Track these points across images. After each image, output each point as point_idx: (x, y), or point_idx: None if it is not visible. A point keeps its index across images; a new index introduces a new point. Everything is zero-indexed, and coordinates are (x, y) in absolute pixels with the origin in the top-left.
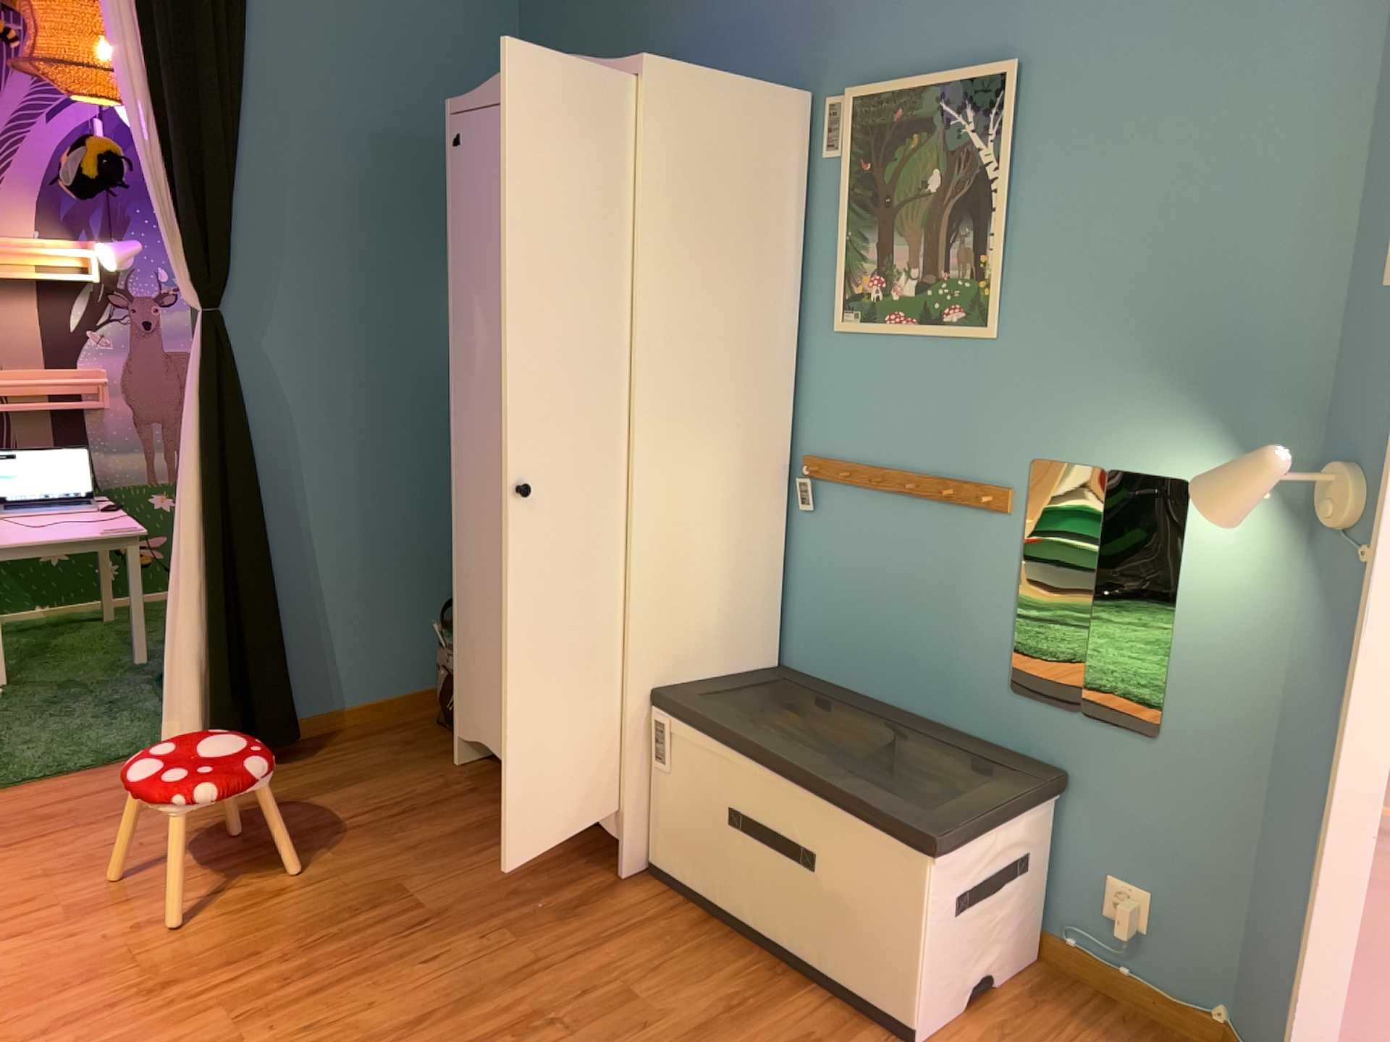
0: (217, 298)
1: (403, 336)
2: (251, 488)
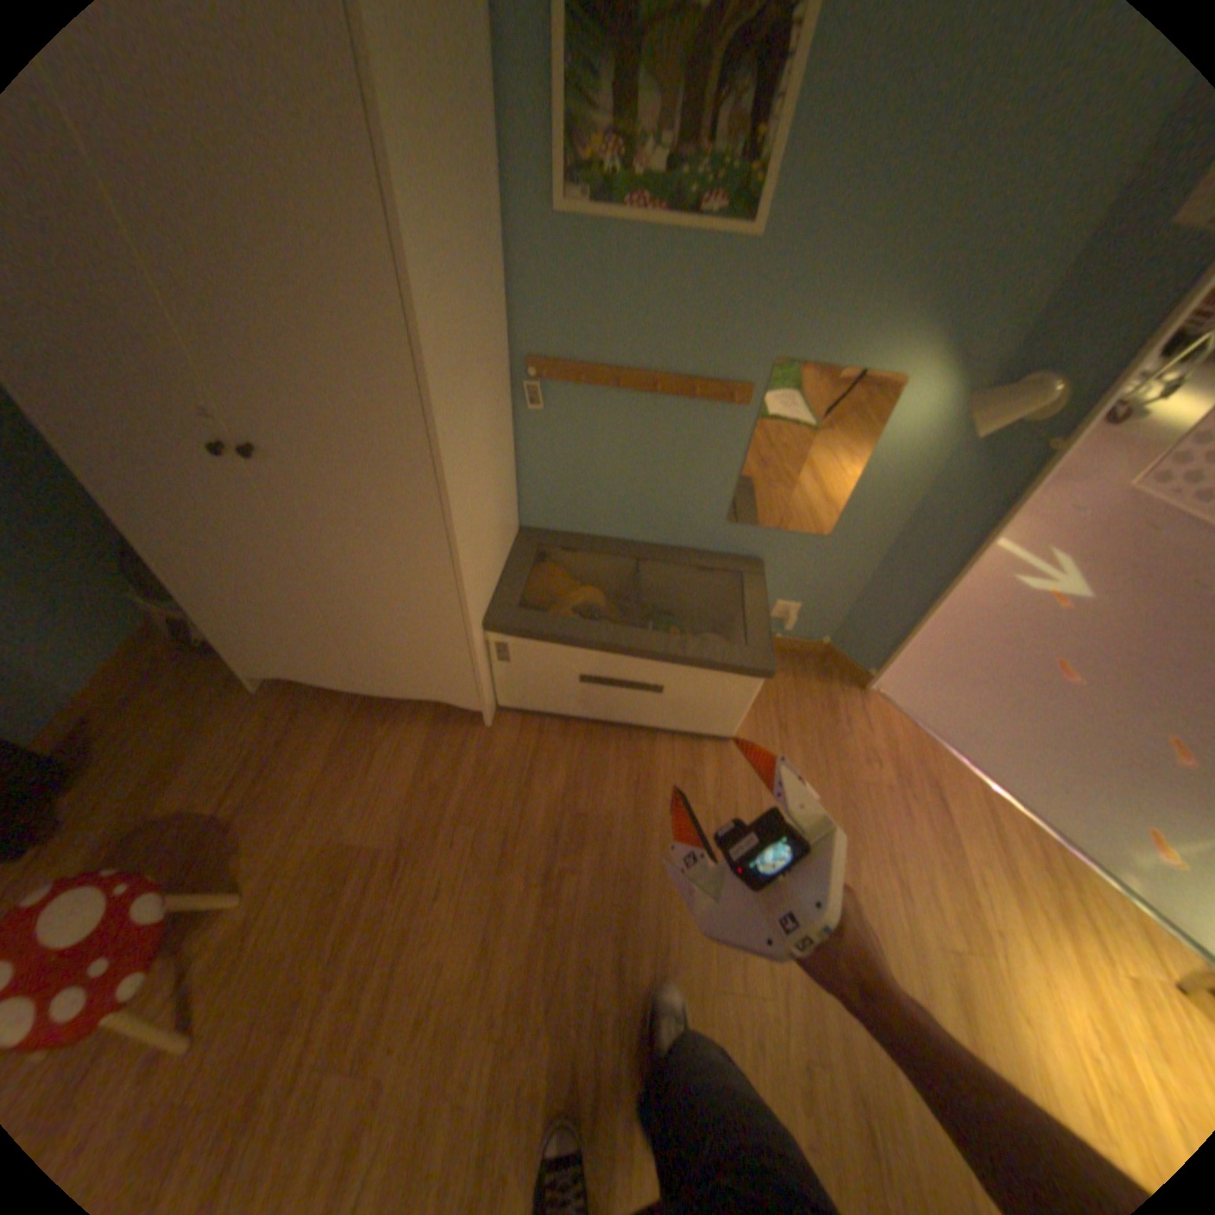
0: None
1: None
2: None
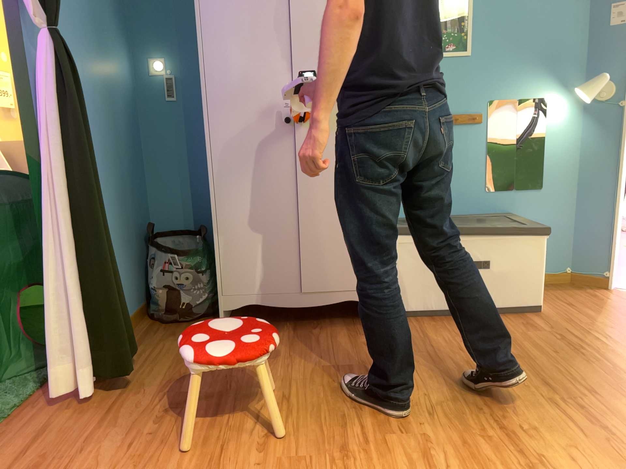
0: (56, 22)
1: (105, 76)
2: (93, 170)
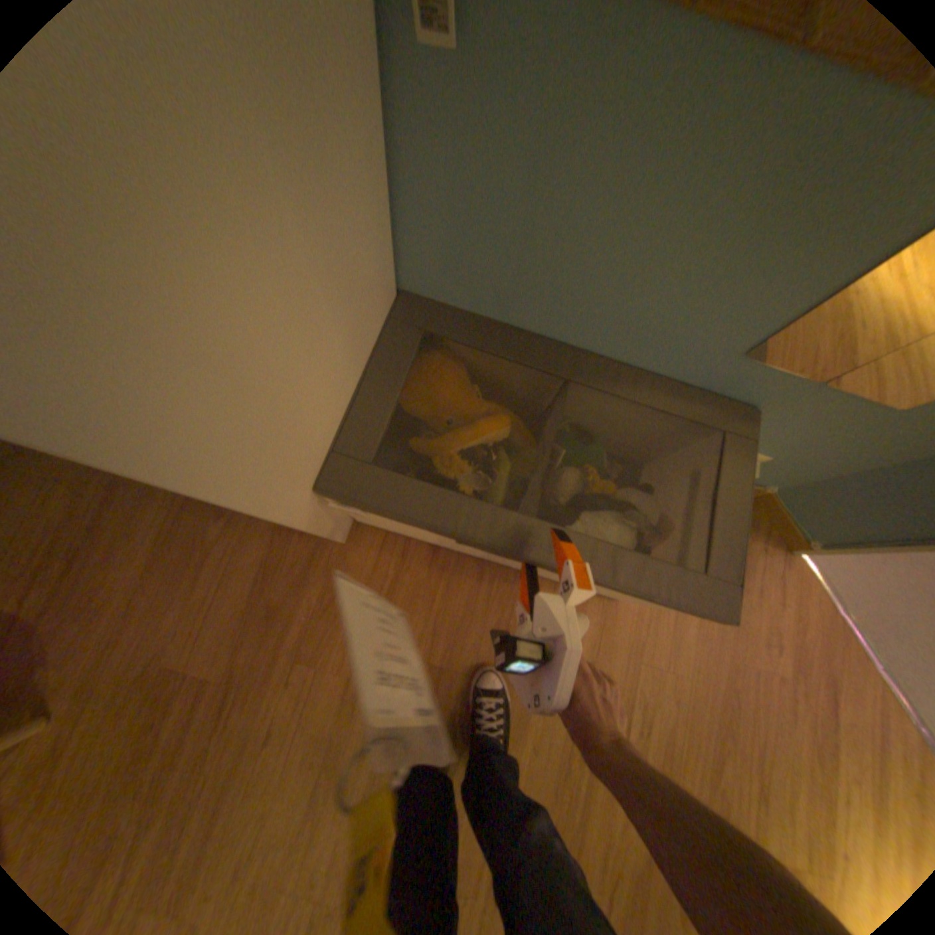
0: None
1: None
2: None
